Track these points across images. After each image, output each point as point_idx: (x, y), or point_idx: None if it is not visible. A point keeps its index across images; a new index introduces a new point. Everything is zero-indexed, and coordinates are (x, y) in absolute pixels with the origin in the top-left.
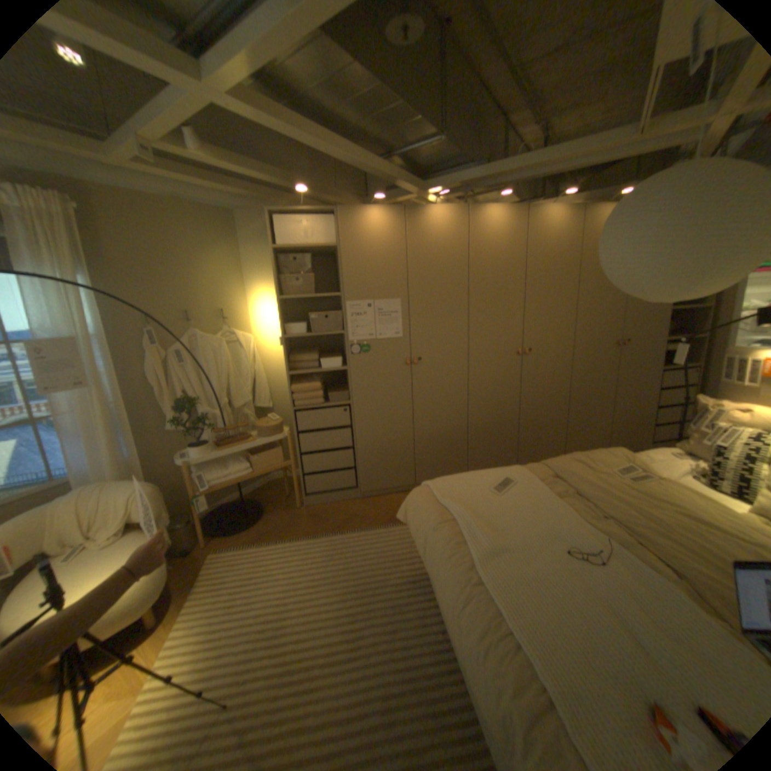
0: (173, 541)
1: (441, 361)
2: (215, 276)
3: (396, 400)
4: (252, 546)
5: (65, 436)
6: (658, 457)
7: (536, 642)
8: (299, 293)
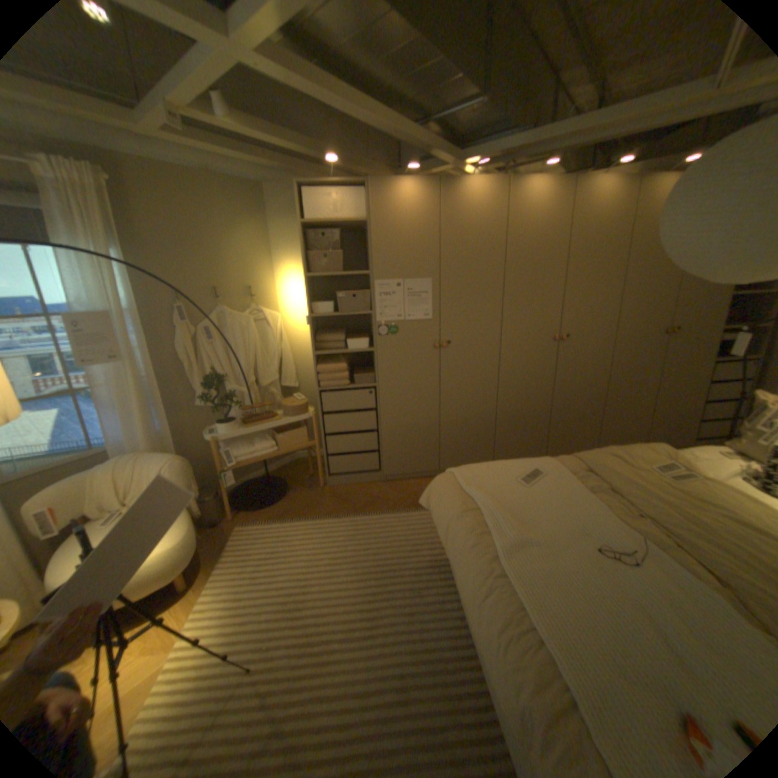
0: (201, 512)
1: (471, 345)
2: (243, 252)
3: (423, 385)
4: (276, 522)
5: (101, 407)
6: (704, 455)
7: (560, 639)
8: (326, 271)
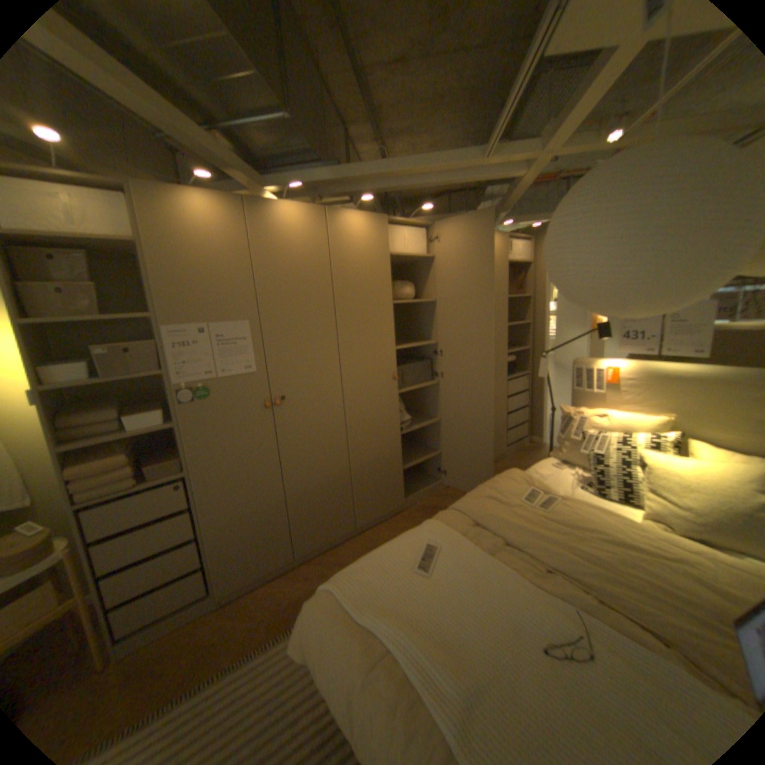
0: None
1: (312, 397)
2: None
3: (257, 457)
4: None
5: None
6: (544, 471)
7: None
8: (67, 313)
